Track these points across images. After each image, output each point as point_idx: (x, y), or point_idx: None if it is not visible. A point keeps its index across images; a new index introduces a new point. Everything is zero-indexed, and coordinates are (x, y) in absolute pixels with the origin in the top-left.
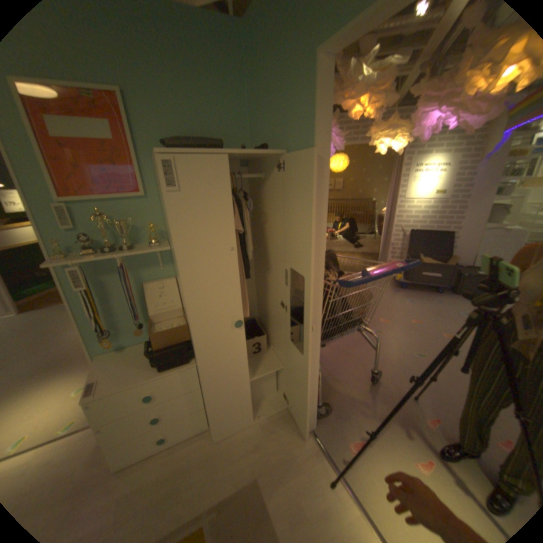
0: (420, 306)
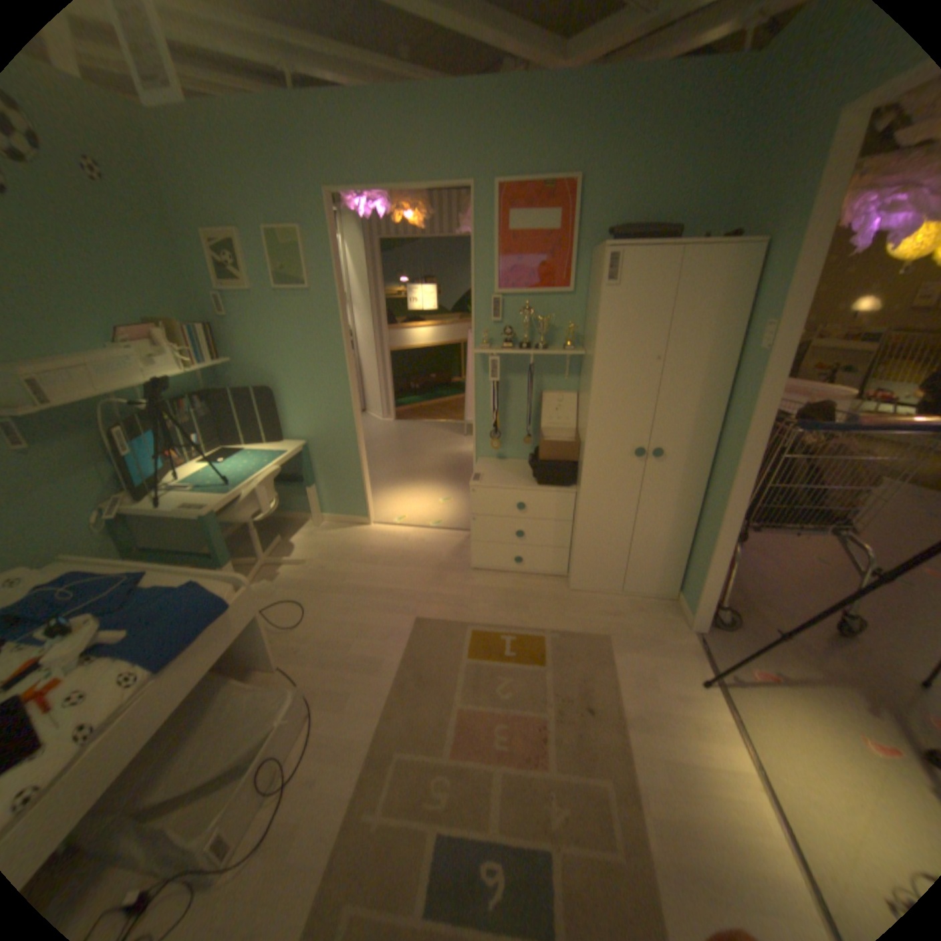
0: None
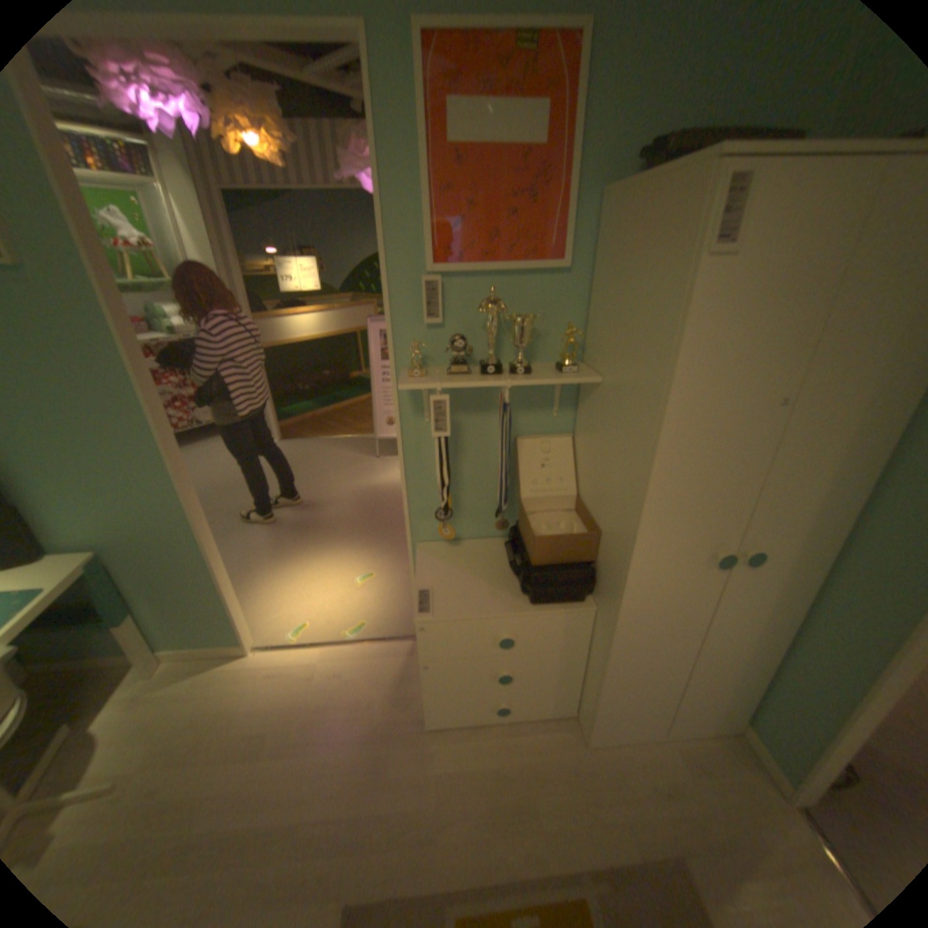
0: None
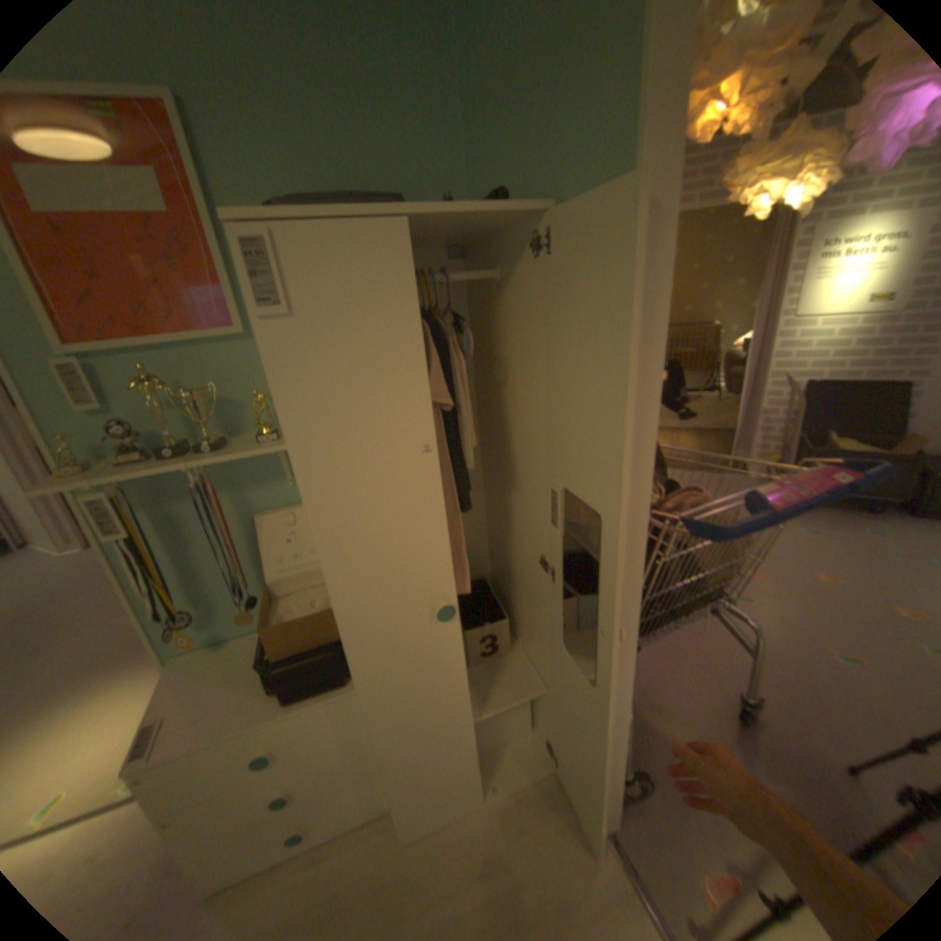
0: (835, 542)
